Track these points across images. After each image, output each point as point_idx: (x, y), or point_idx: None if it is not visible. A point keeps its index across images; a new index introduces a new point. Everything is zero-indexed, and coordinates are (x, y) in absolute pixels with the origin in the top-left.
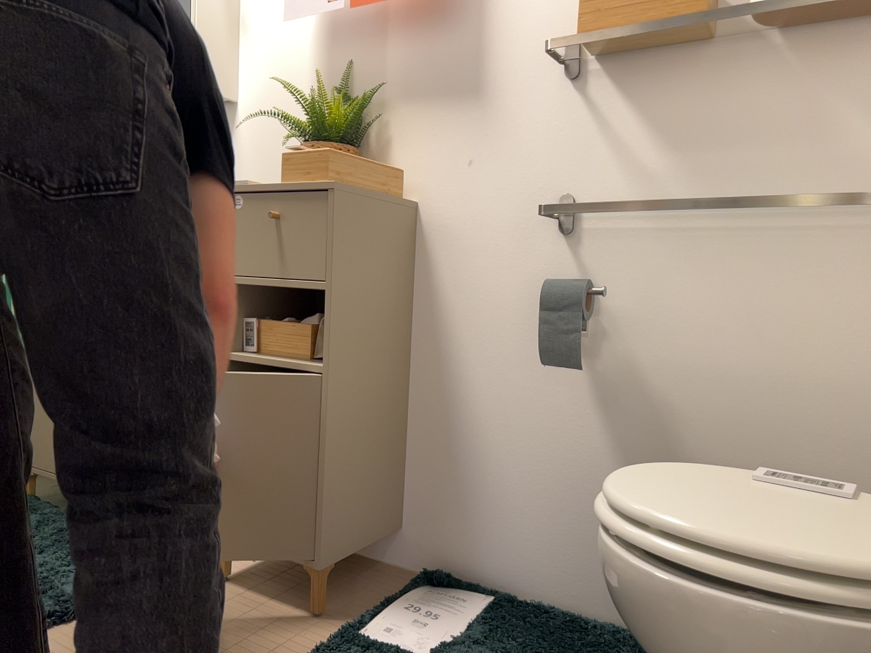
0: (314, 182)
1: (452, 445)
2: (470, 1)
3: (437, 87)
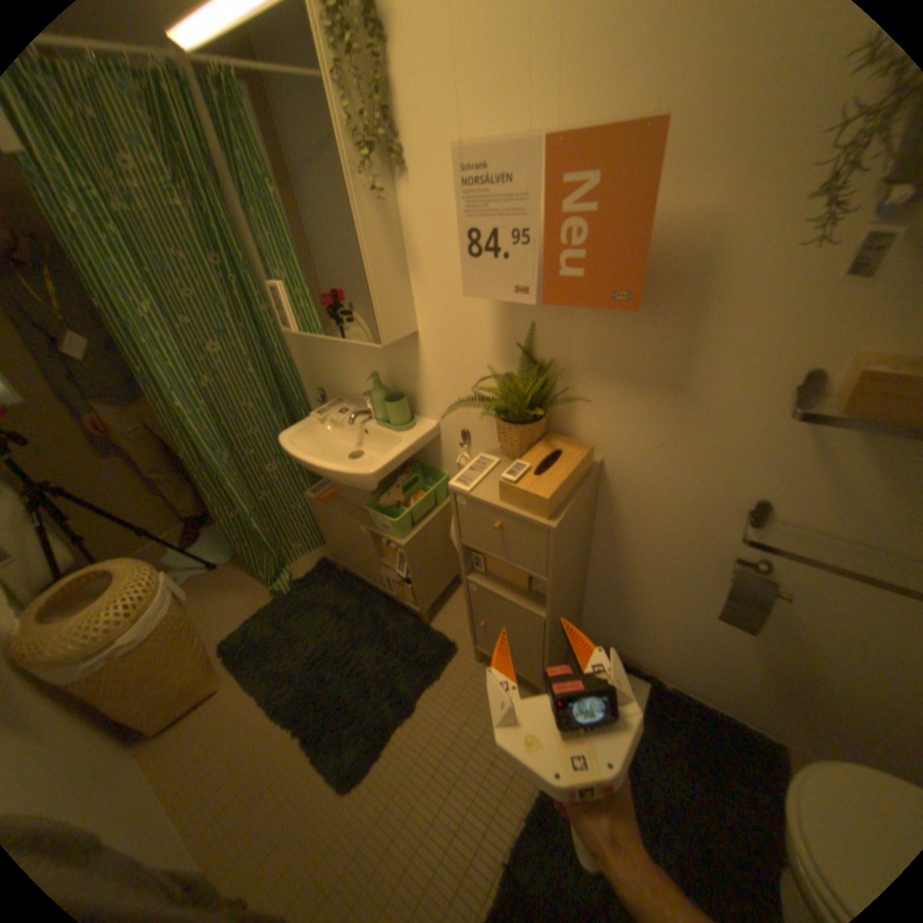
0: (536, 518)
1: (623, 603)
2: (686, 291)
3: (633, 371)
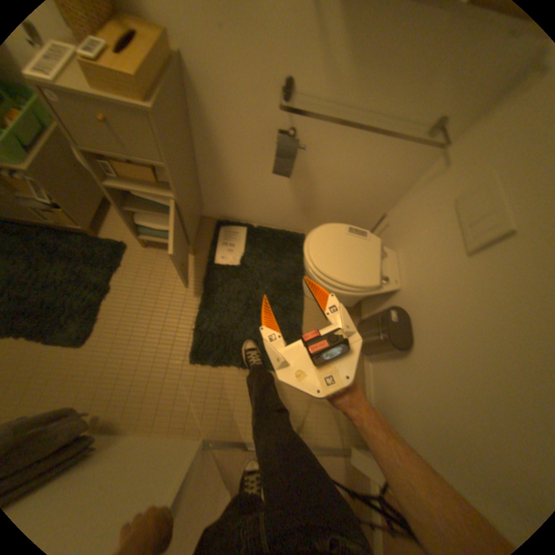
0: (133, 103)
1: (224, 184)
2: None
3: None
